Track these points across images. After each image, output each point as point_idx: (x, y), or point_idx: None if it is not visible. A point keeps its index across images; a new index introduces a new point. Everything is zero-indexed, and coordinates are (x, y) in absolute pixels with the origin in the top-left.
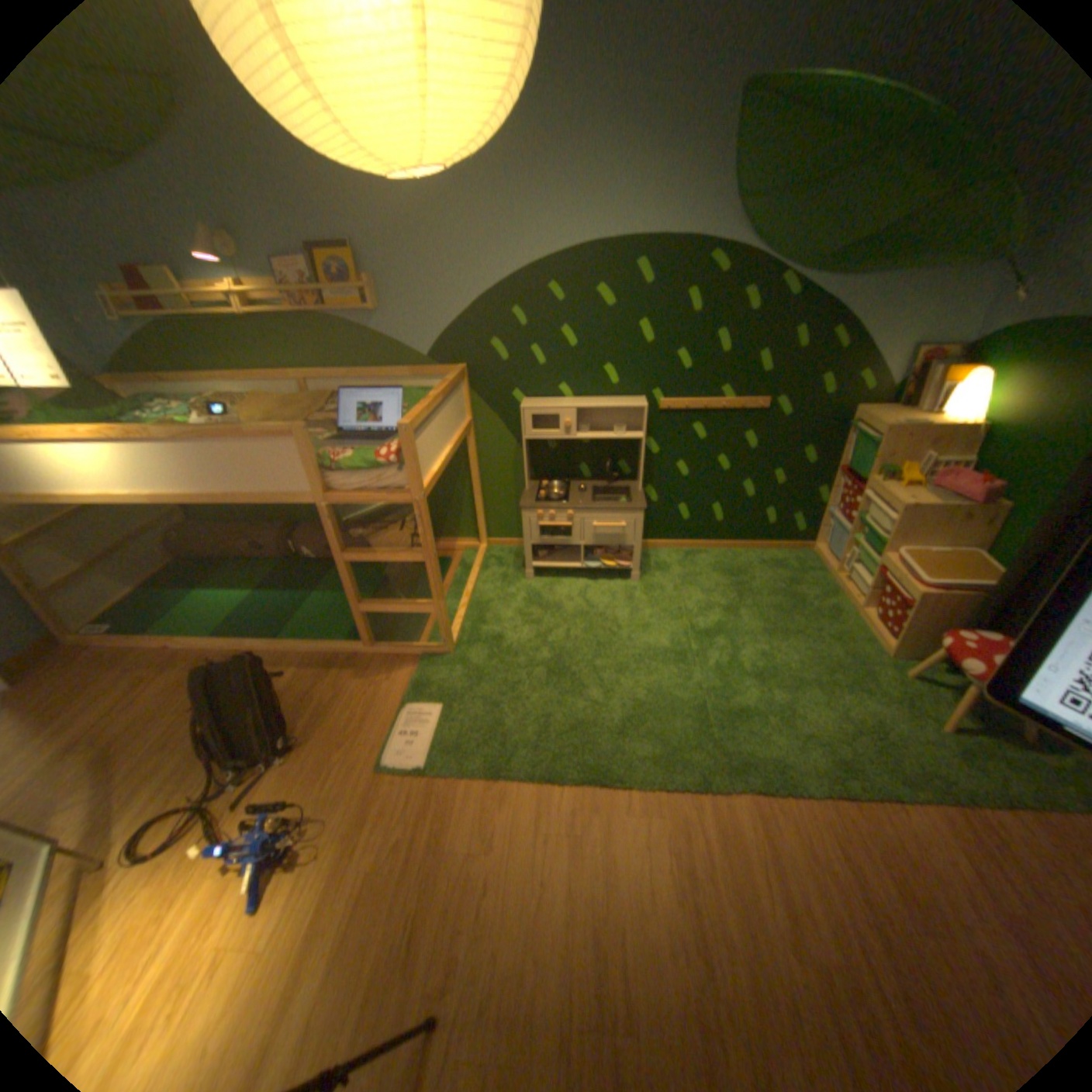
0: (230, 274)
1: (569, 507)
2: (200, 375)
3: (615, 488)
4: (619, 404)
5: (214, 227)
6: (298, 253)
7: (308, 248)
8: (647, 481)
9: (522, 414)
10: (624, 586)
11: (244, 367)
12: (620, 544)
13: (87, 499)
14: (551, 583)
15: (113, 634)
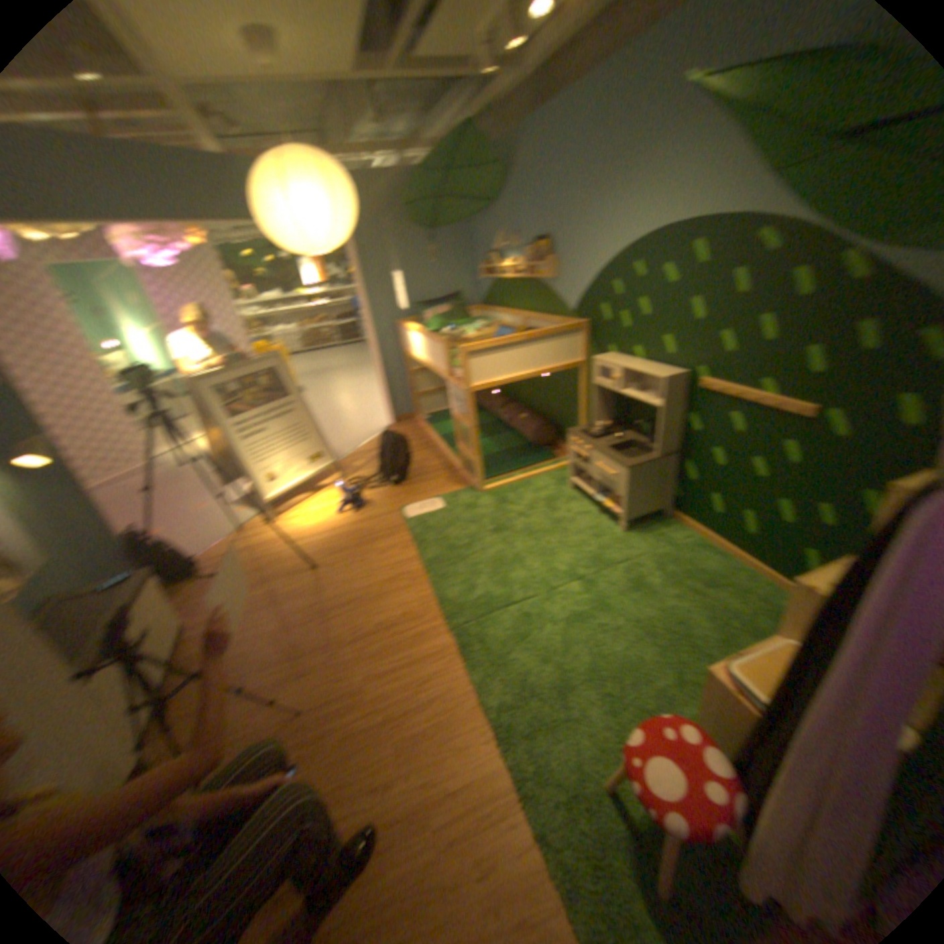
0: (516, 256)
1: (591, 443)
2: (499, 310)
3: (649, 447)
4: (654, 371)
5: (514, 231)
6: (535, 244)
7: (537, 241)
8: (688, 456)
9: (597, 363)
10: (612, 529)
11: (515, 308)
12: (615, 491)
13: (418, 357)
14: (578, 498)
15: (428, 421)
